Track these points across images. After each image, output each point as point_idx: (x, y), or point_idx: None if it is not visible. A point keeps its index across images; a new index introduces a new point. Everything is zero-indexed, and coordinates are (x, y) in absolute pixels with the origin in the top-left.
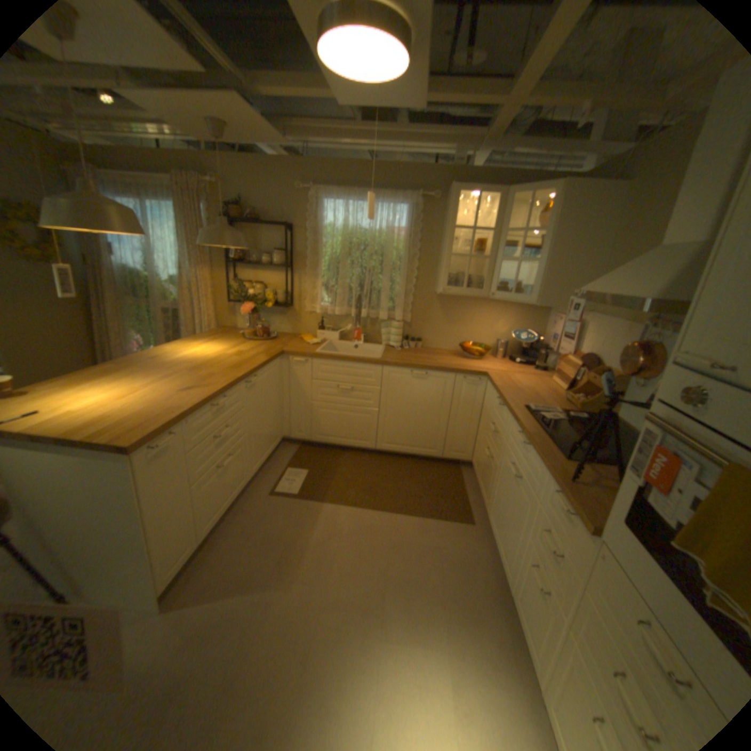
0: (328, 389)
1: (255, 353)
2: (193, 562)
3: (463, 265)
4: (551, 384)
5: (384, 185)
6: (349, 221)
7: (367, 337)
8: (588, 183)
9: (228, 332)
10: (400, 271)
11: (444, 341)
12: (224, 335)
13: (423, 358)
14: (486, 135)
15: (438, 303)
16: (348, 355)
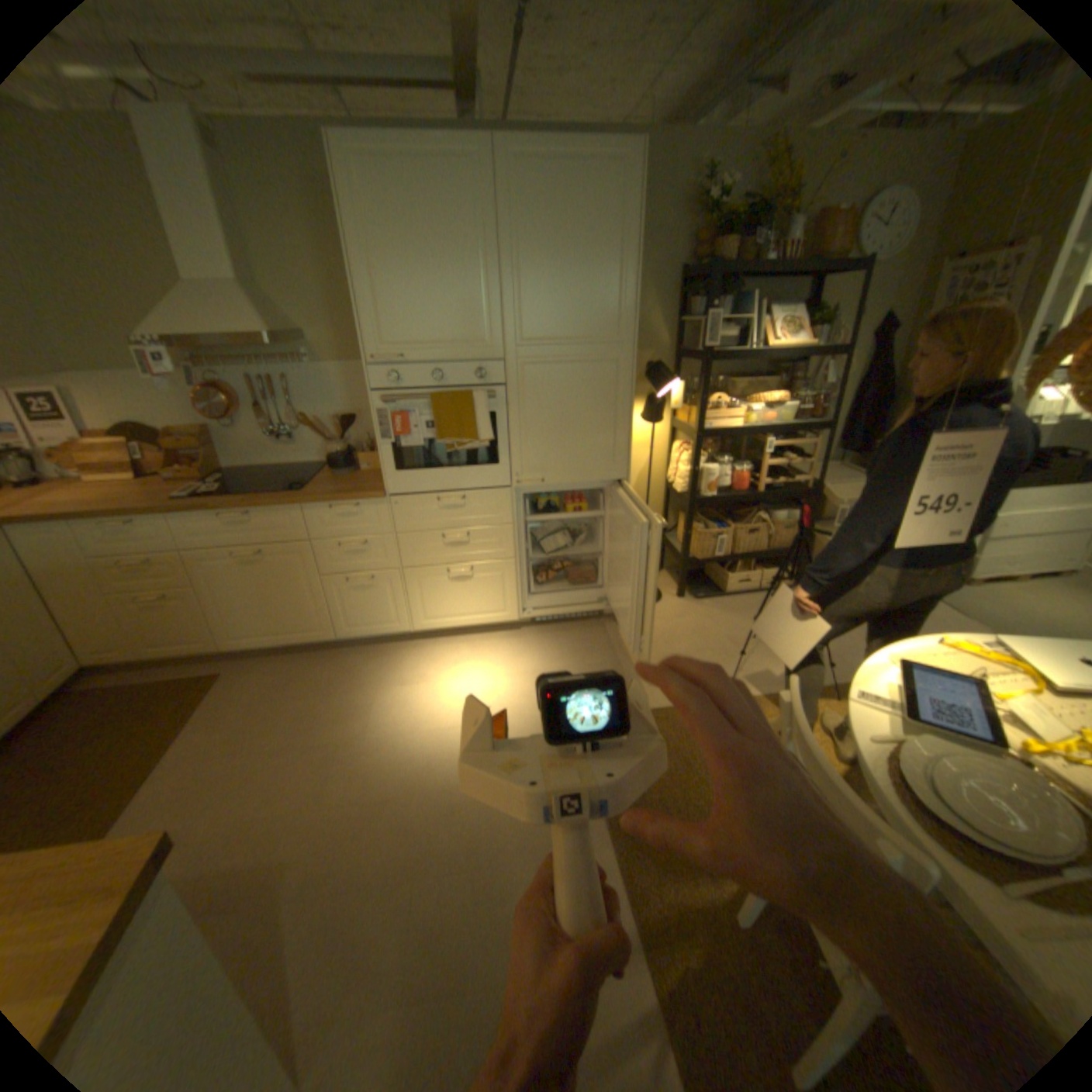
0: None
1: None
2: None
3: None
4: (96, 485)
5: None
6: None
7: None
8: None
9: None
10: None
11: None
12: None
13: None
14: None
15: None
16: None
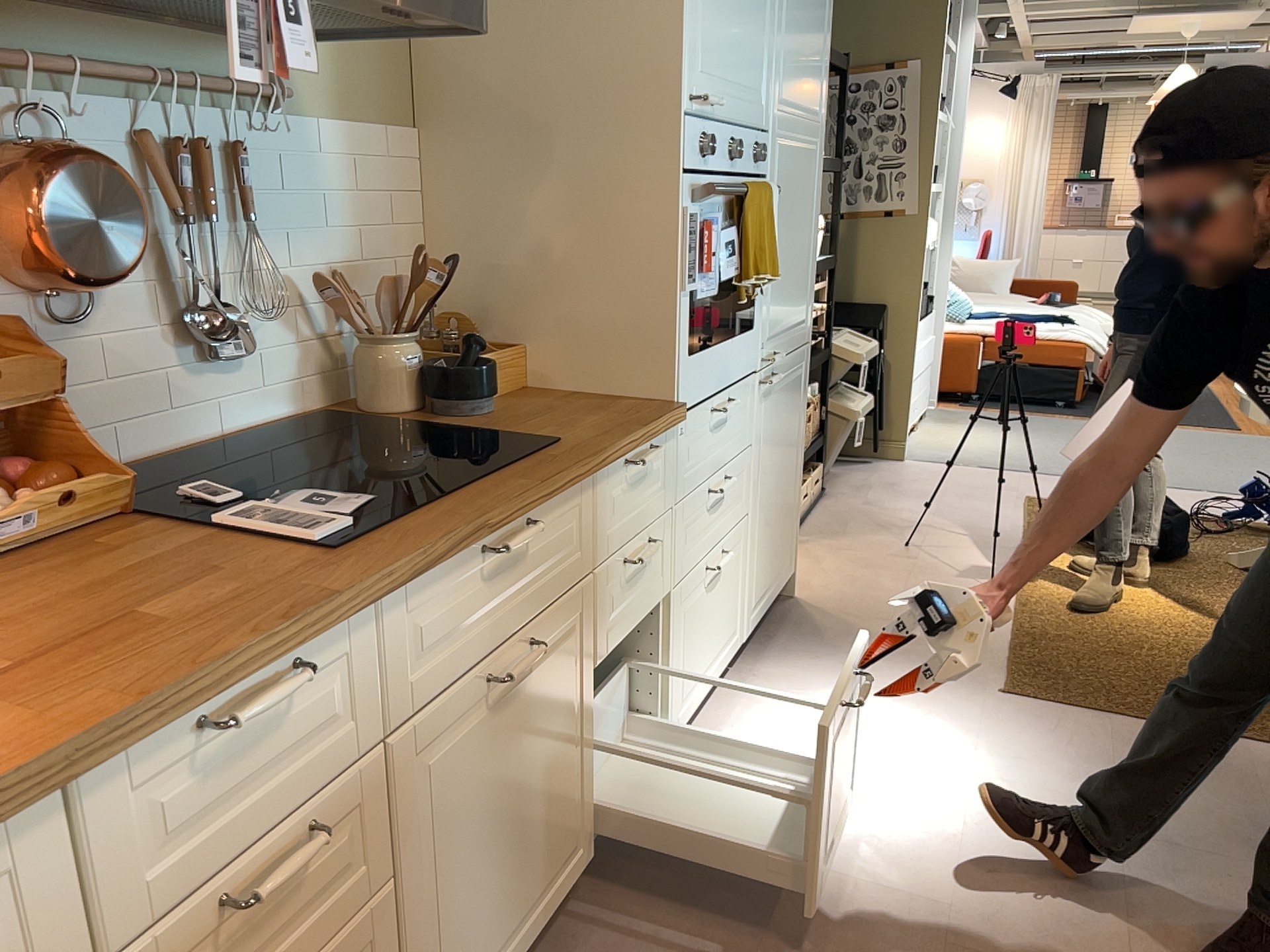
0: None
1: None
2: None
3: None
4: None
5: None
6: None
7: None
8: None
9: None
10: None
11: None
12: None
13: None
14: None
15: None
16: None
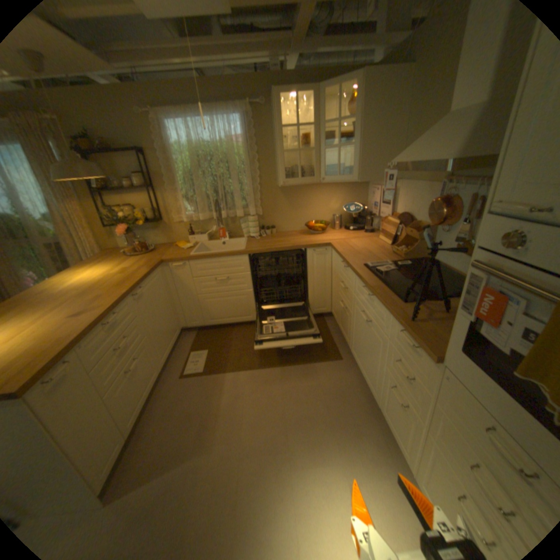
0: (209, 282)
1: (137, 266)
2: (125, 451)
3: (295, 159)
4: (379, 241)
5: (214, 98)
6: (192, 136)
7: (231, 233)
8: (382, 70)
9: (112, 252)
10: (245, 173)
11: (293, 223)
12: (108, 256)
13: (279, 241)
14: (292, 39)
15: (282, 194)
16: (218, 252)
